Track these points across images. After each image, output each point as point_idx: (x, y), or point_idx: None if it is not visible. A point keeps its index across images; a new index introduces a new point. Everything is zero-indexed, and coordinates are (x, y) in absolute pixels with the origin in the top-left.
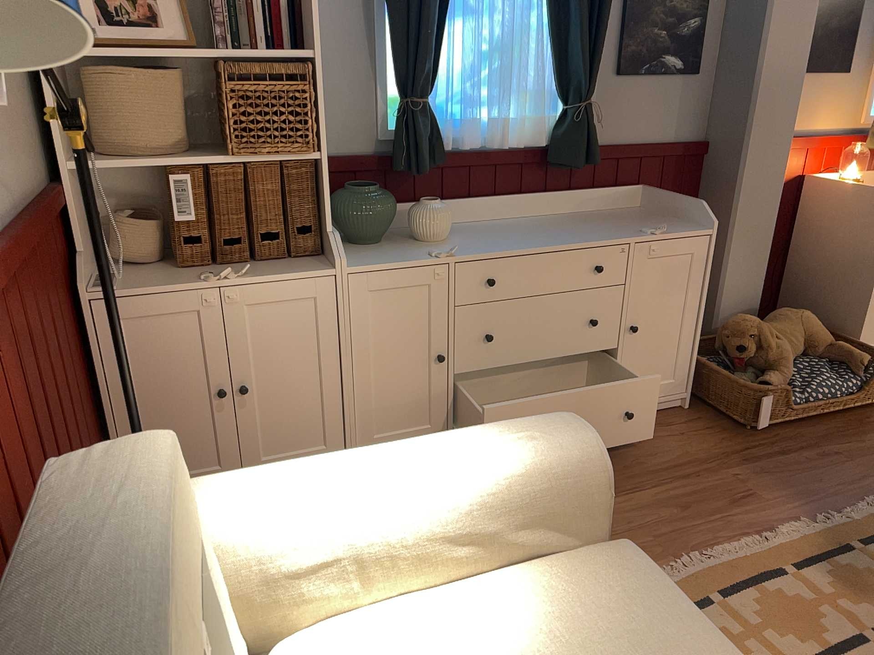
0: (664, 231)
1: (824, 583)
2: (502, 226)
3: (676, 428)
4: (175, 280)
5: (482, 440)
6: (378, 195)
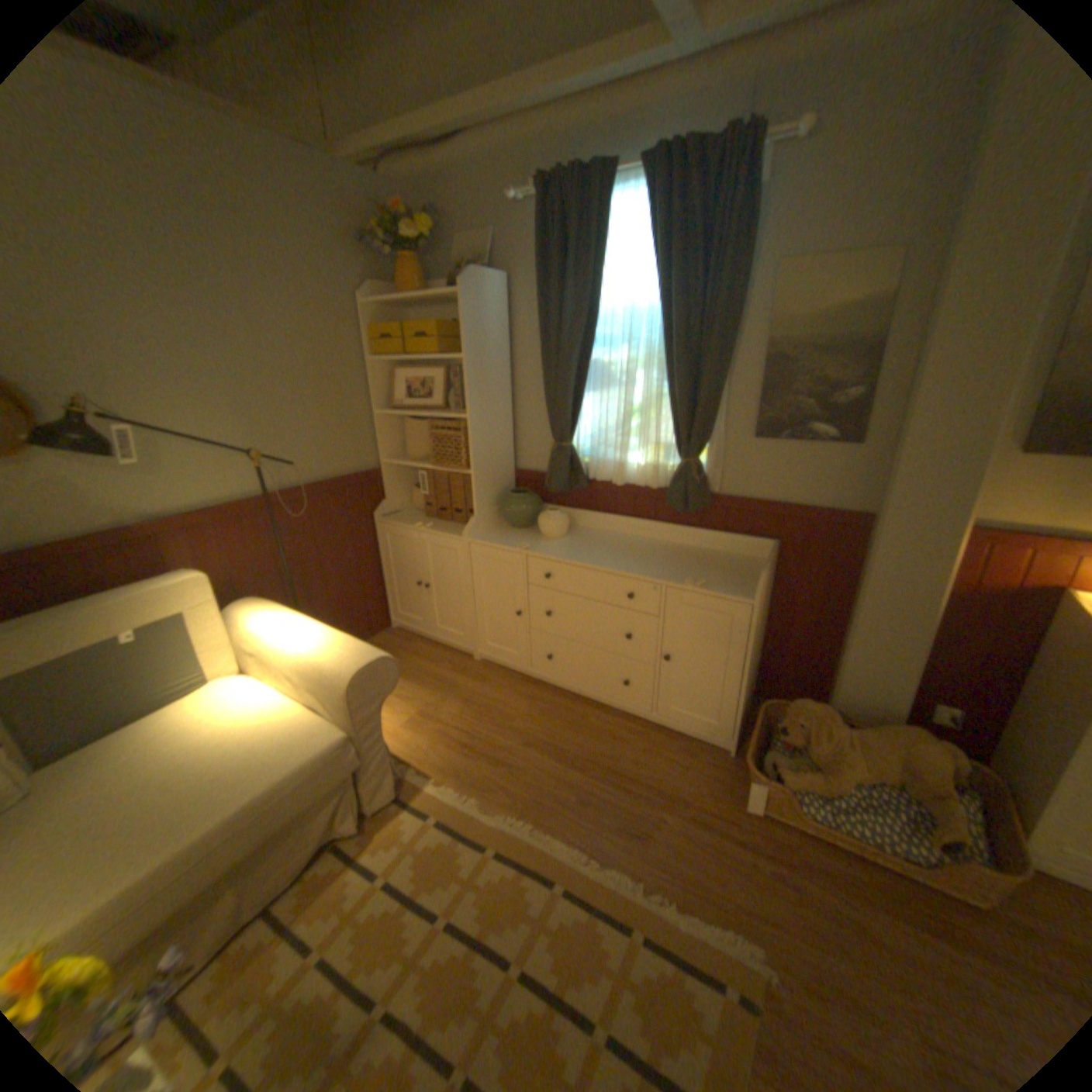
0: (706, 586)
1: (561, 921)
2: (615, 542)
3: (690, 762)
4: (411, 521)
5: (333, 642)
6: (518, 501)
